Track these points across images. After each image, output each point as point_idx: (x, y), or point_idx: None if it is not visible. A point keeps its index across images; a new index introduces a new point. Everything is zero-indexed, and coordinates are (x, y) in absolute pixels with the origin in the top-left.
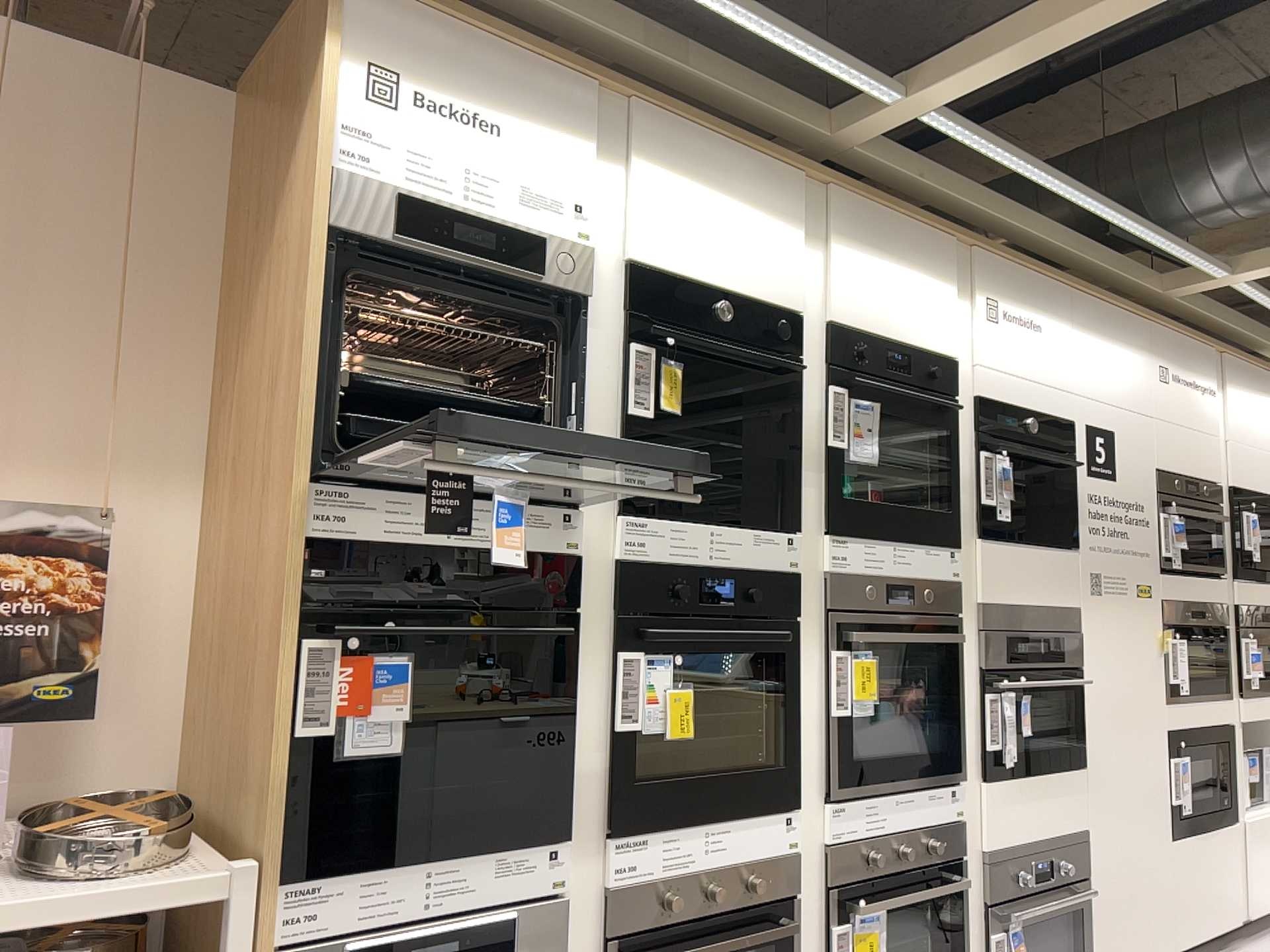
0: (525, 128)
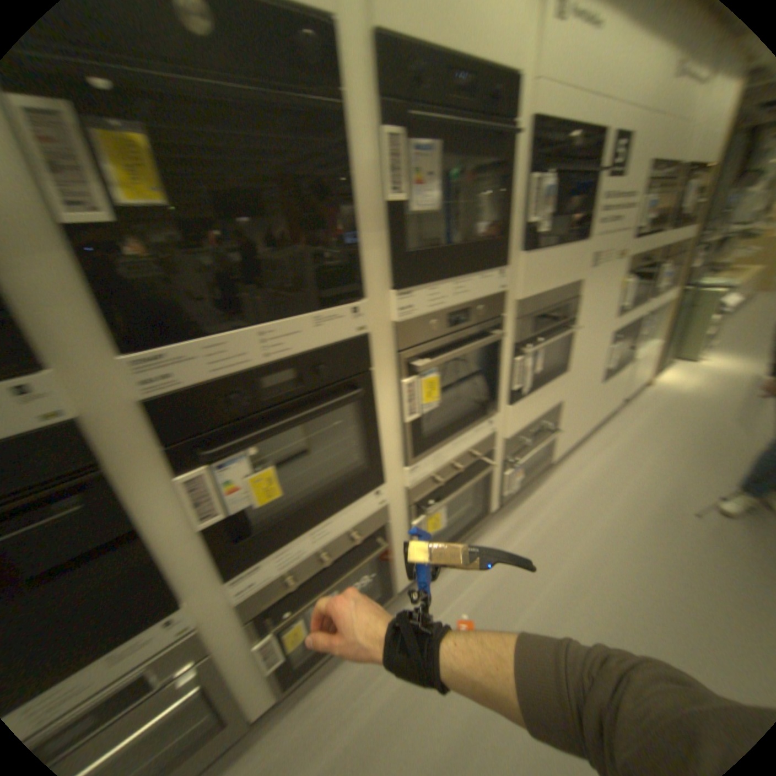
0: None
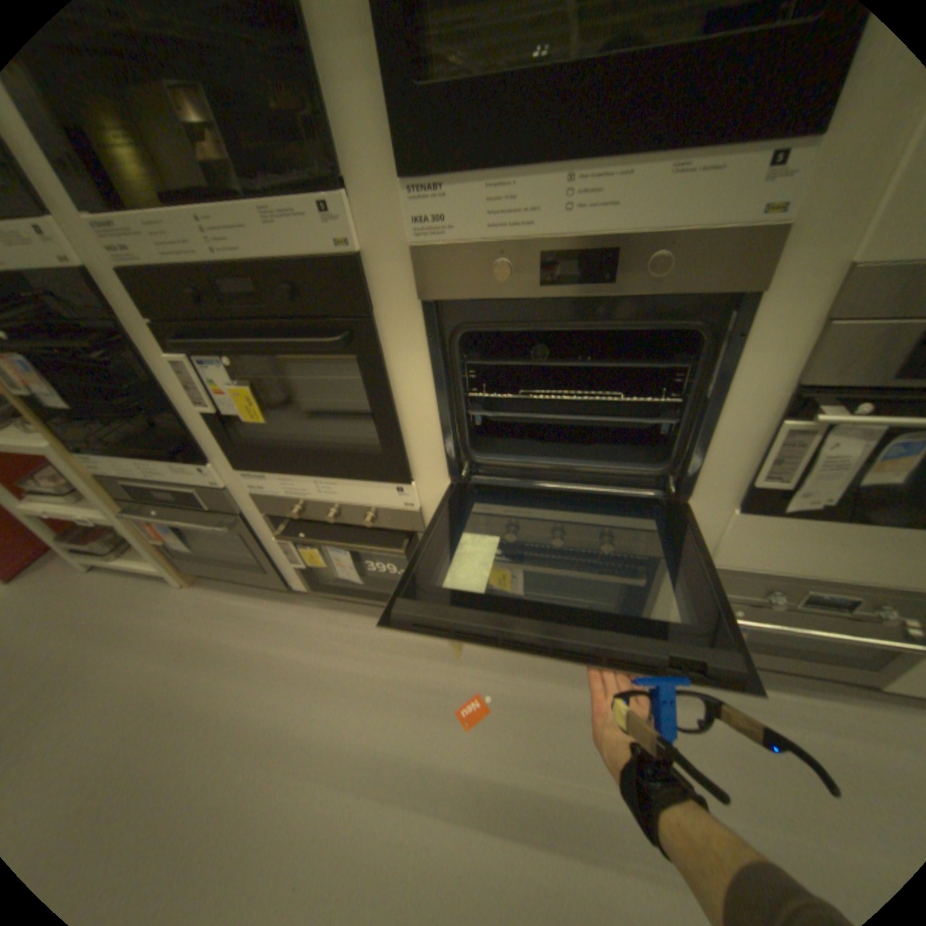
0: None
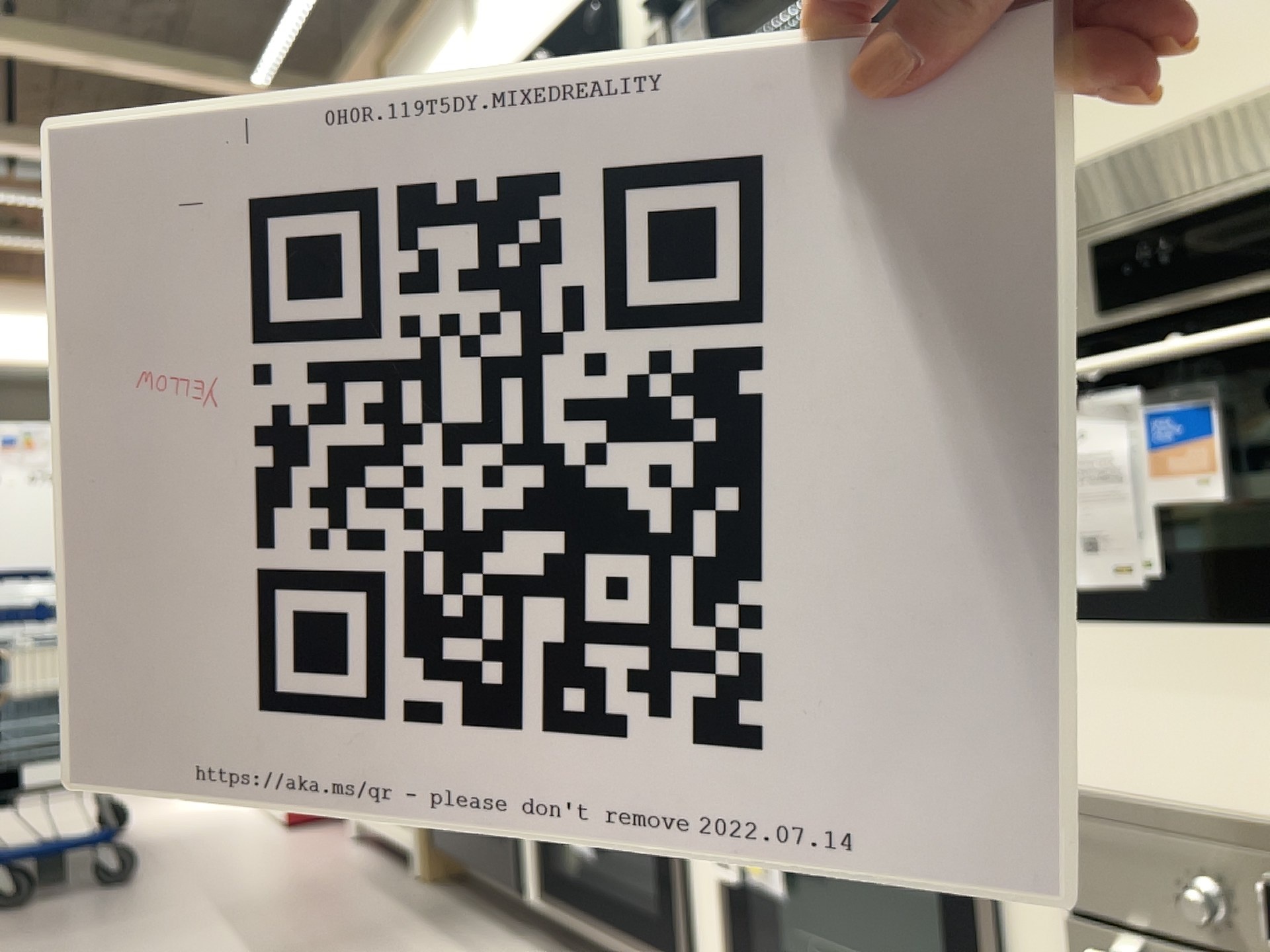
0: (429, 55)
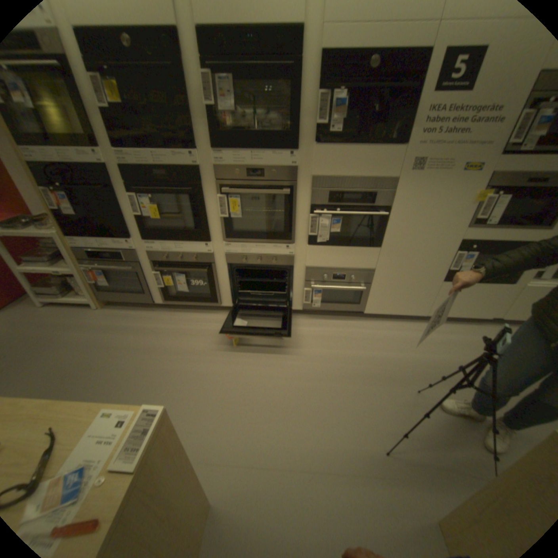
0: None
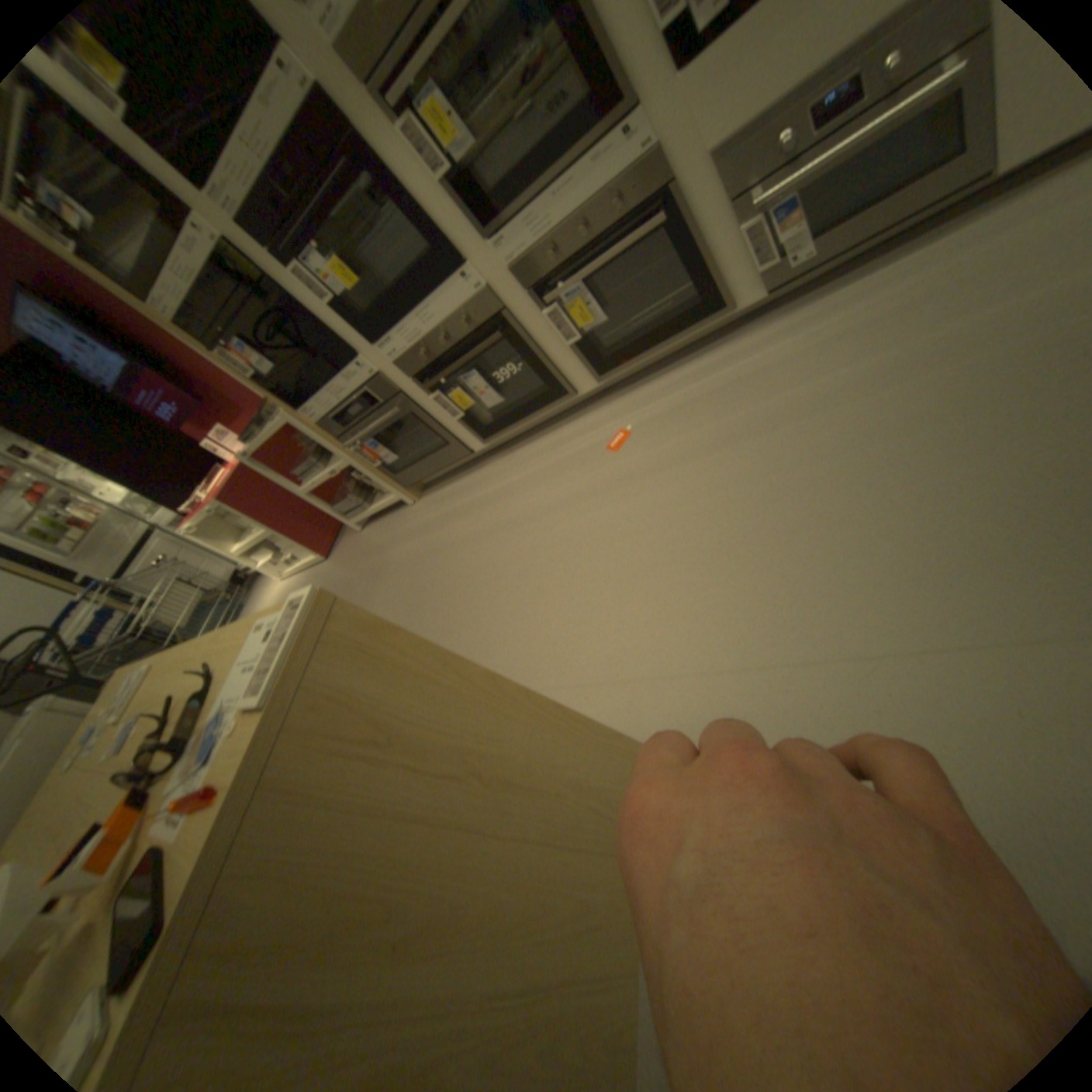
0: None
